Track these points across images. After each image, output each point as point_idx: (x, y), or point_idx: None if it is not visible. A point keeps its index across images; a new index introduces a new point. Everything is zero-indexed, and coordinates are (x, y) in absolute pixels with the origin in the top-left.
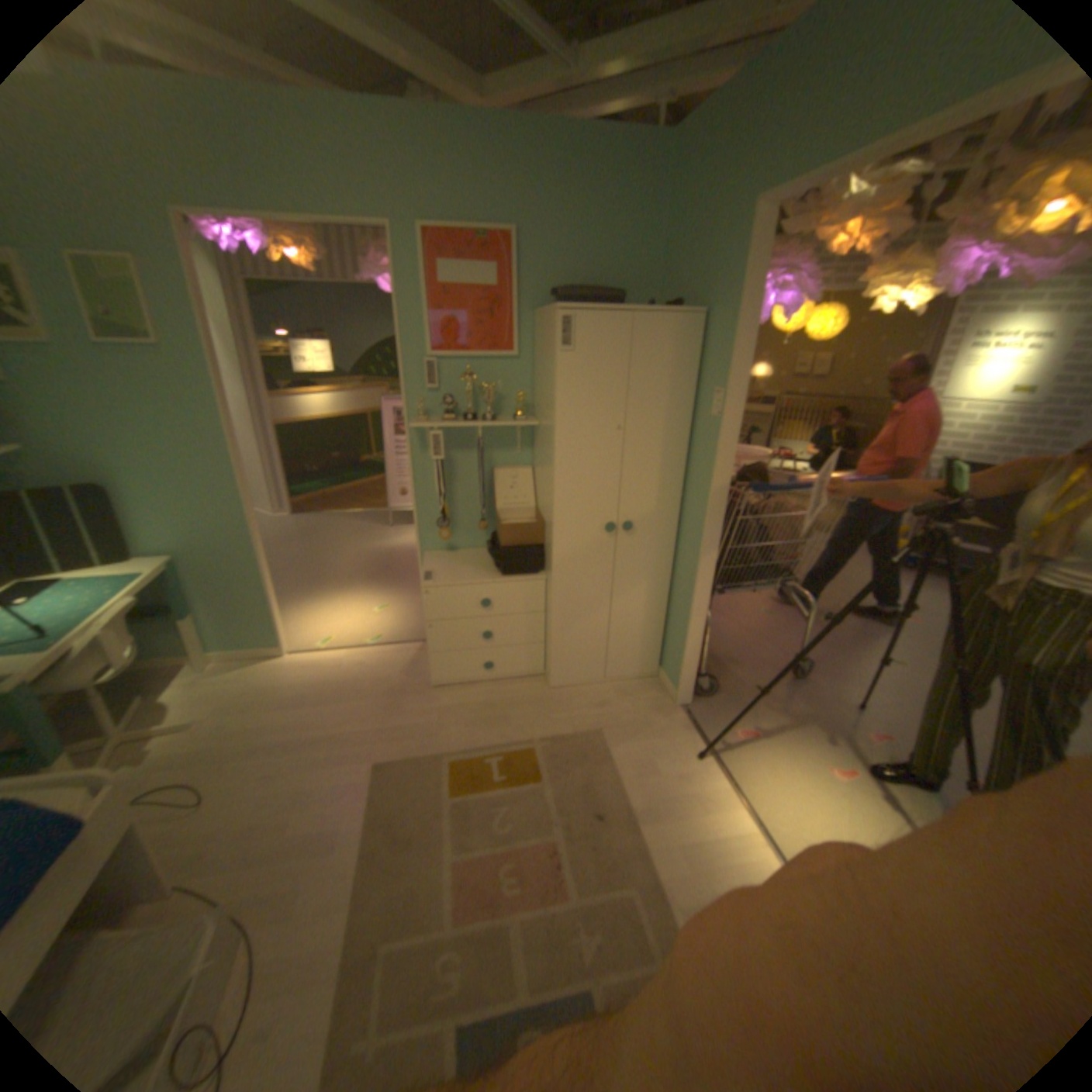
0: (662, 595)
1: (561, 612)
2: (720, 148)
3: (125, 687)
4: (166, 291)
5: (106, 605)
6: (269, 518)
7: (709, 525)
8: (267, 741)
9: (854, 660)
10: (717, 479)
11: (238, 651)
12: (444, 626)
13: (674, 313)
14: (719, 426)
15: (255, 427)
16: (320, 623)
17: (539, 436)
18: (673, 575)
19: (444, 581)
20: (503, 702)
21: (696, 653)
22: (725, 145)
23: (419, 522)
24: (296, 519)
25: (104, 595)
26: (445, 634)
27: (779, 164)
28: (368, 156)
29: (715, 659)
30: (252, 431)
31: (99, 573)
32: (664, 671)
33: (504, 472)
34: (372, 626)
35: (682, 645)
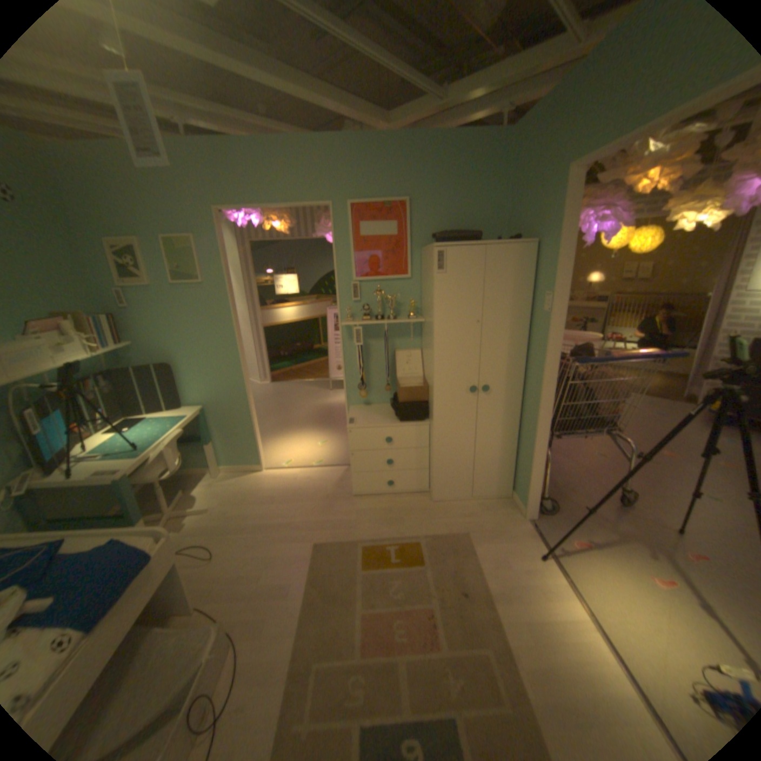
0: (513, 438)
1: (439, 447)
2: (543, 135)
3: (172, 486)
4: (207, 253)
5: (165, 434)
6: (257, 385)
7: (545, 388)
8: (249, 524)
9: (674, 494)
10: (549, 355)
11: (235, 466)
12: (361, 455)
13: (514, 244)
14: (549, 318)
15: (251, 329)
16: (284, 452)
17: (424, 329)
18: (520, 424)
19: (361, 425)
20: (399, 509)
21: (539, 481)
22: (547, 133)
23: (346, 386)
24: (272, 386)
25: (165, 428)
26: (361, 460)
27: (583, 142)
28: (319, 167)
29: (557, 488)
30: (249, 331)
31: (163, 416)
32: (516, 494)
33: (401, 353)
34: (316, 455)
35: (528, 475)
